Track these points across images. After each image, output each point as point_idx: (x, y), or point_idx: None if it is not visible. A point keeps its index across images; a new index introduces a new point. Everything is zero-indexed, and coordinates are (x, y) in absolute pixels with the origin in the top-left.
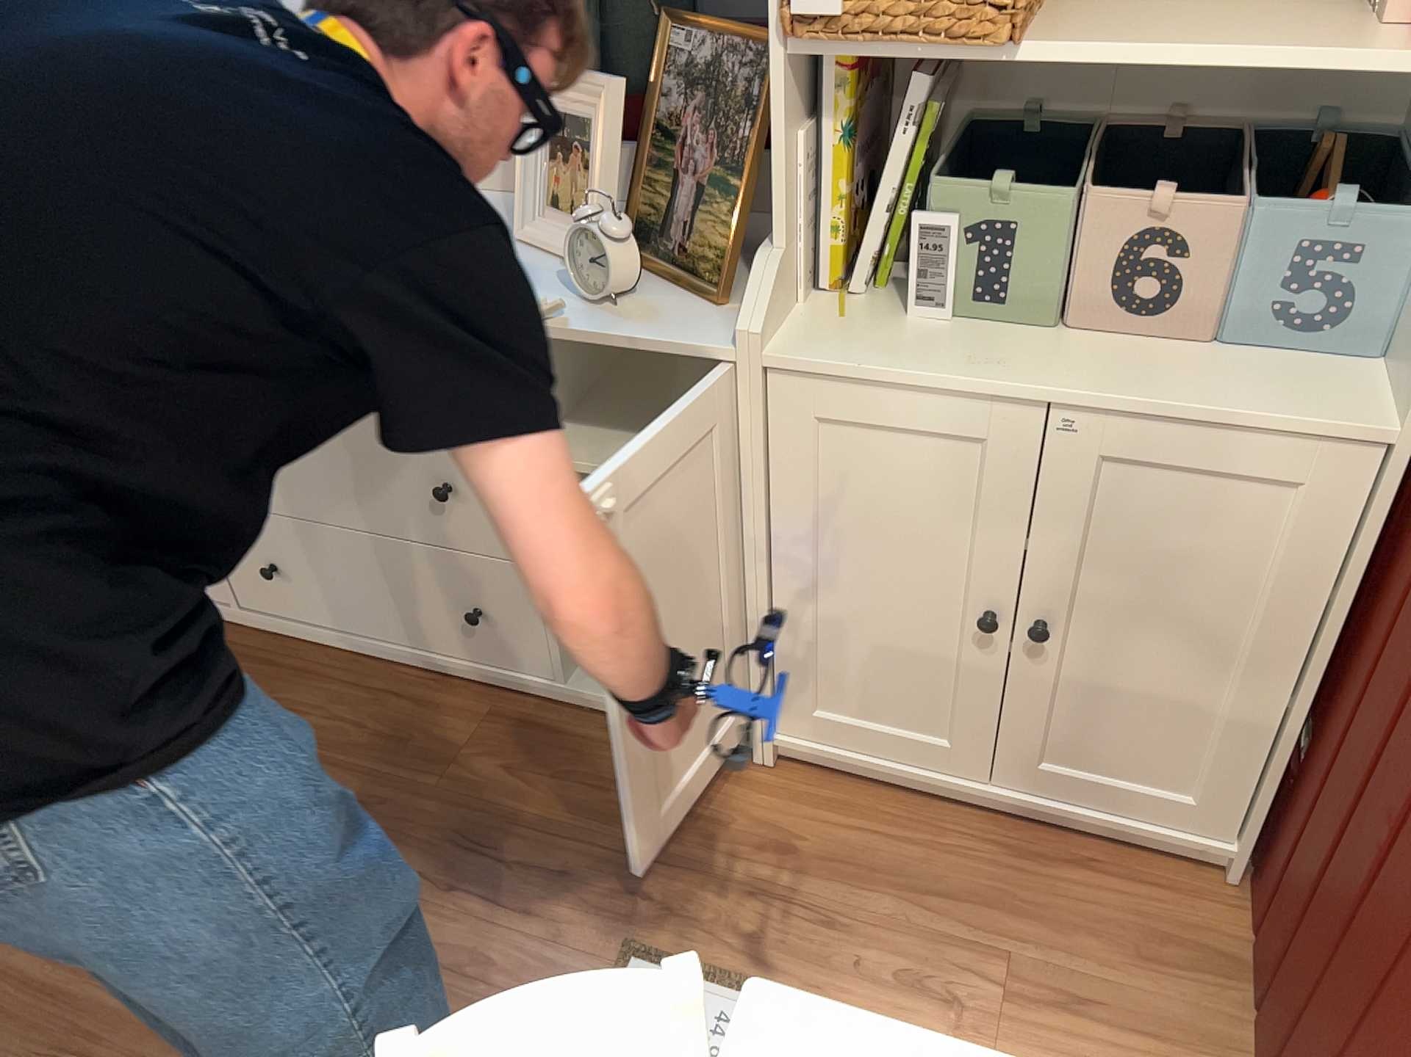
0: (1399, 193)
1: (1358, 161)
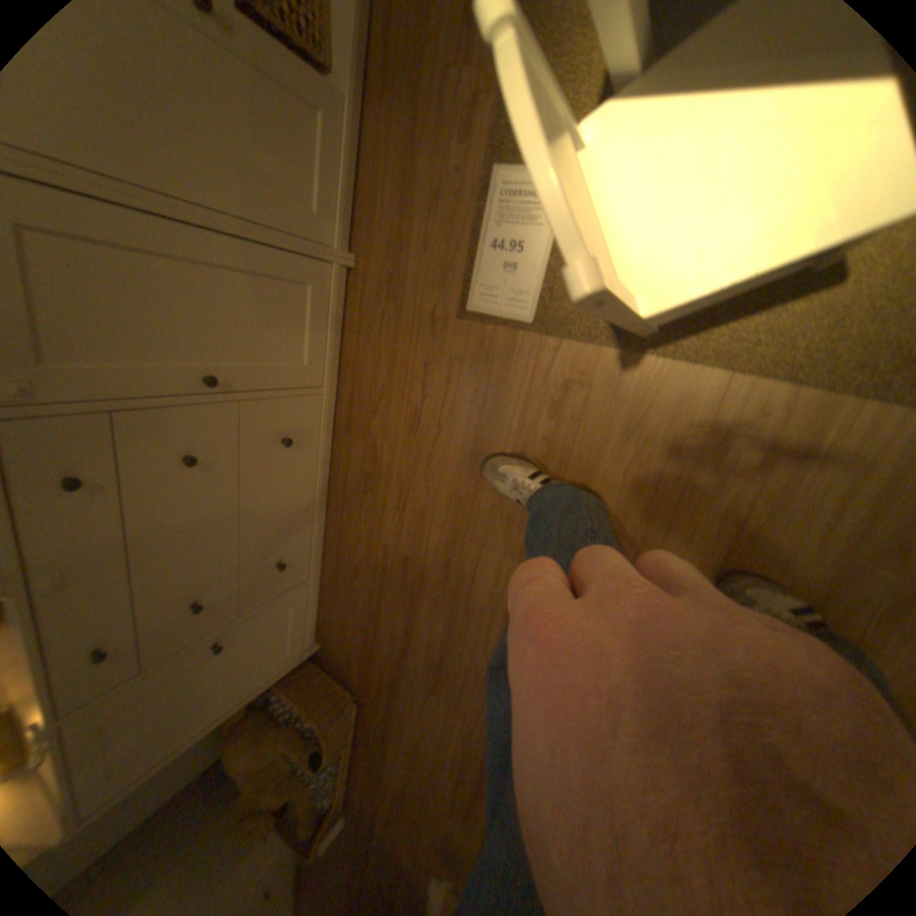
0: None
1: None
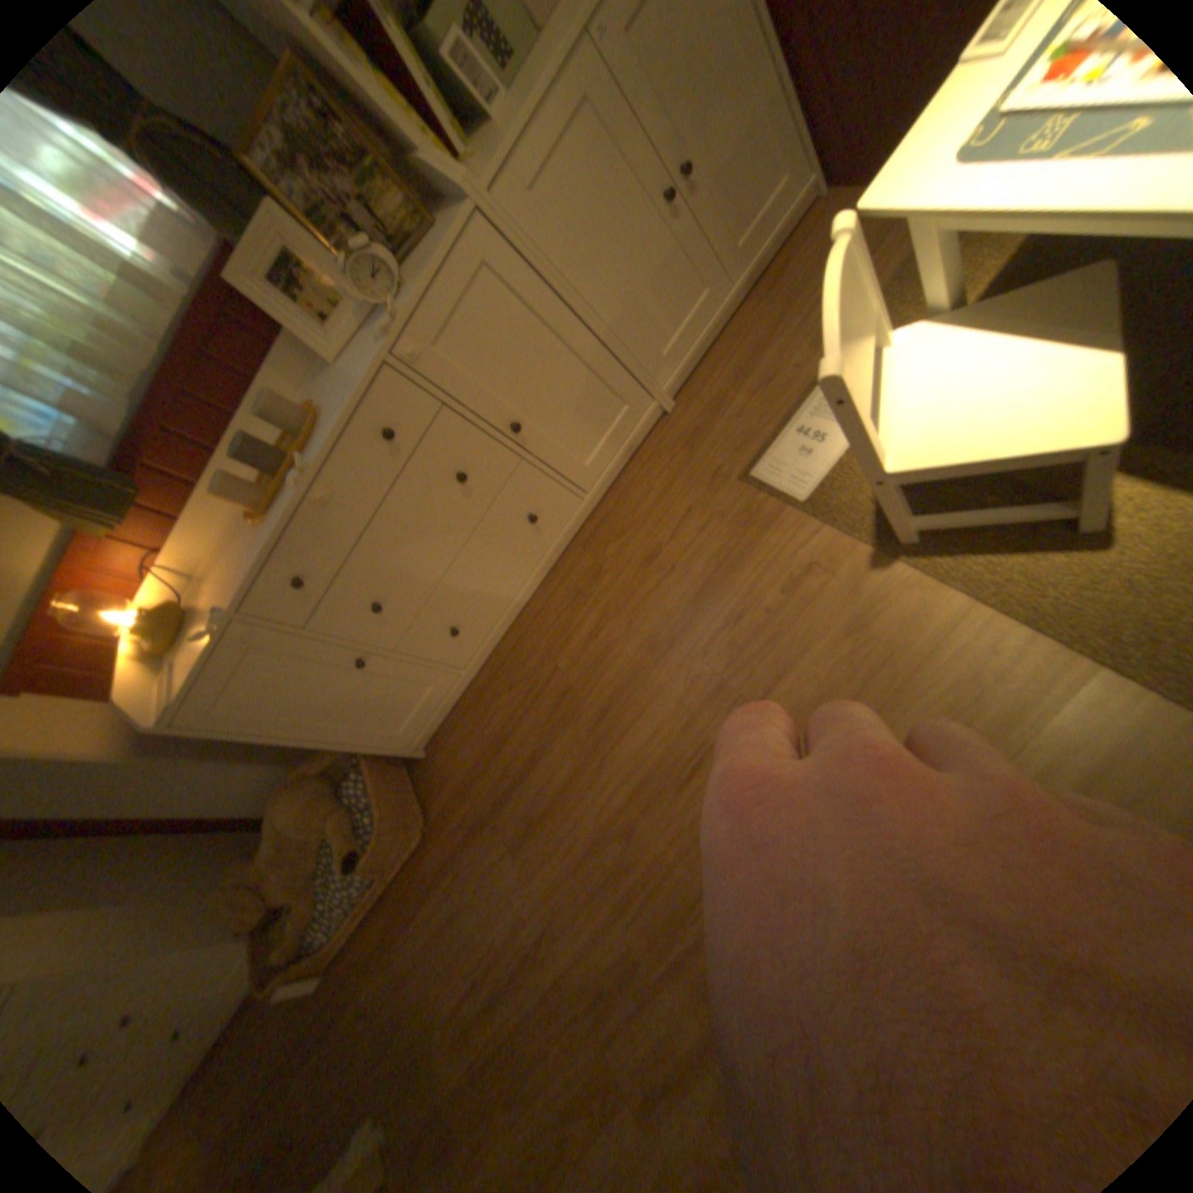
0: None
1: None
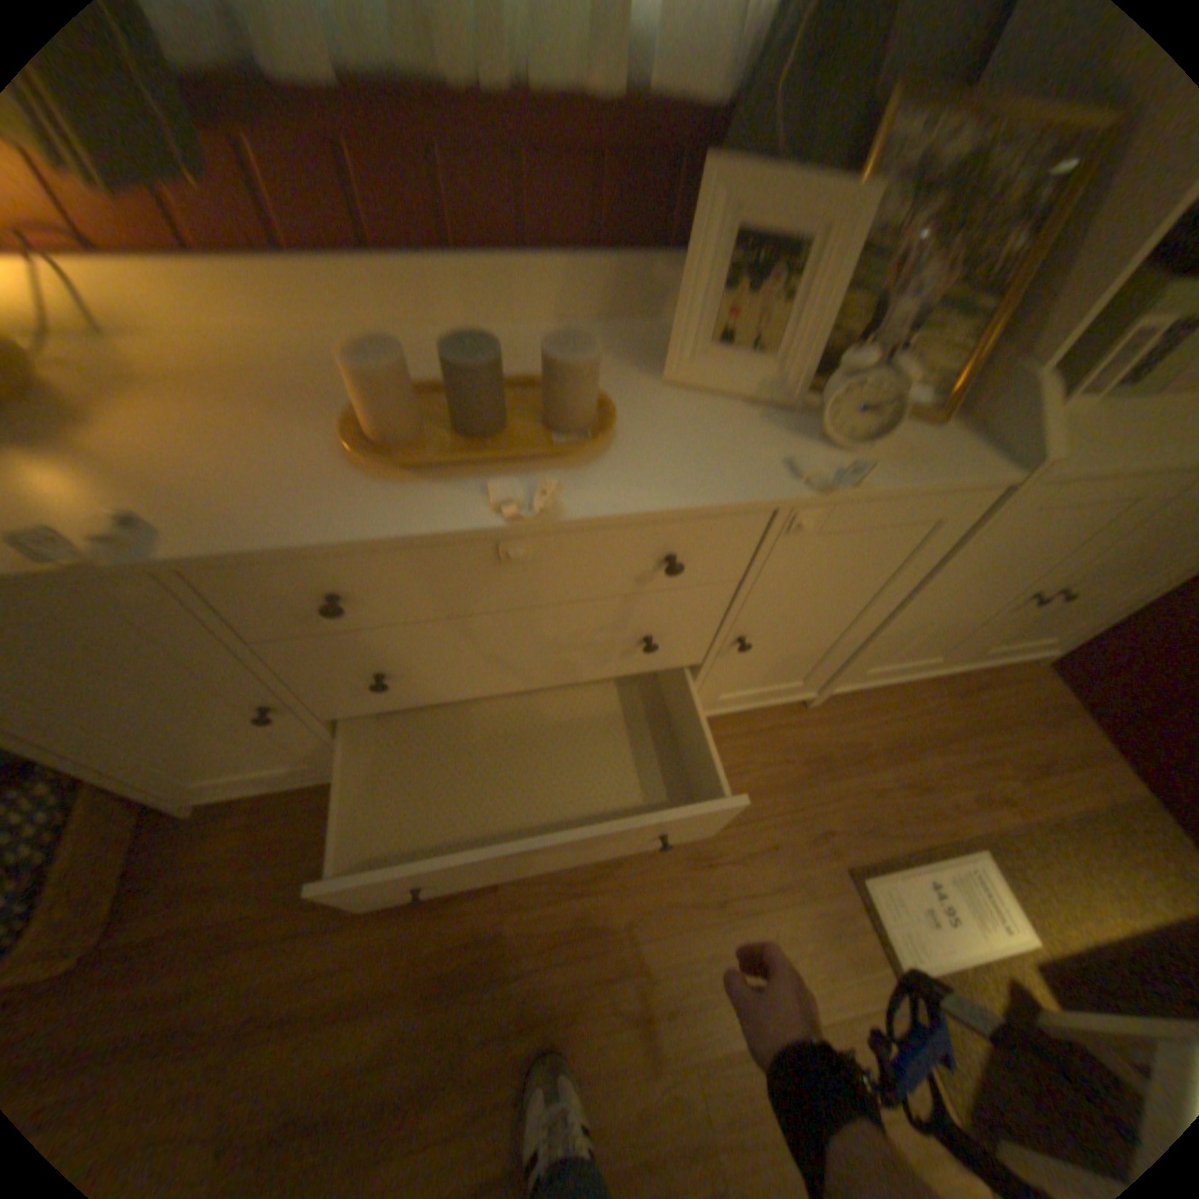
0: None
1: None
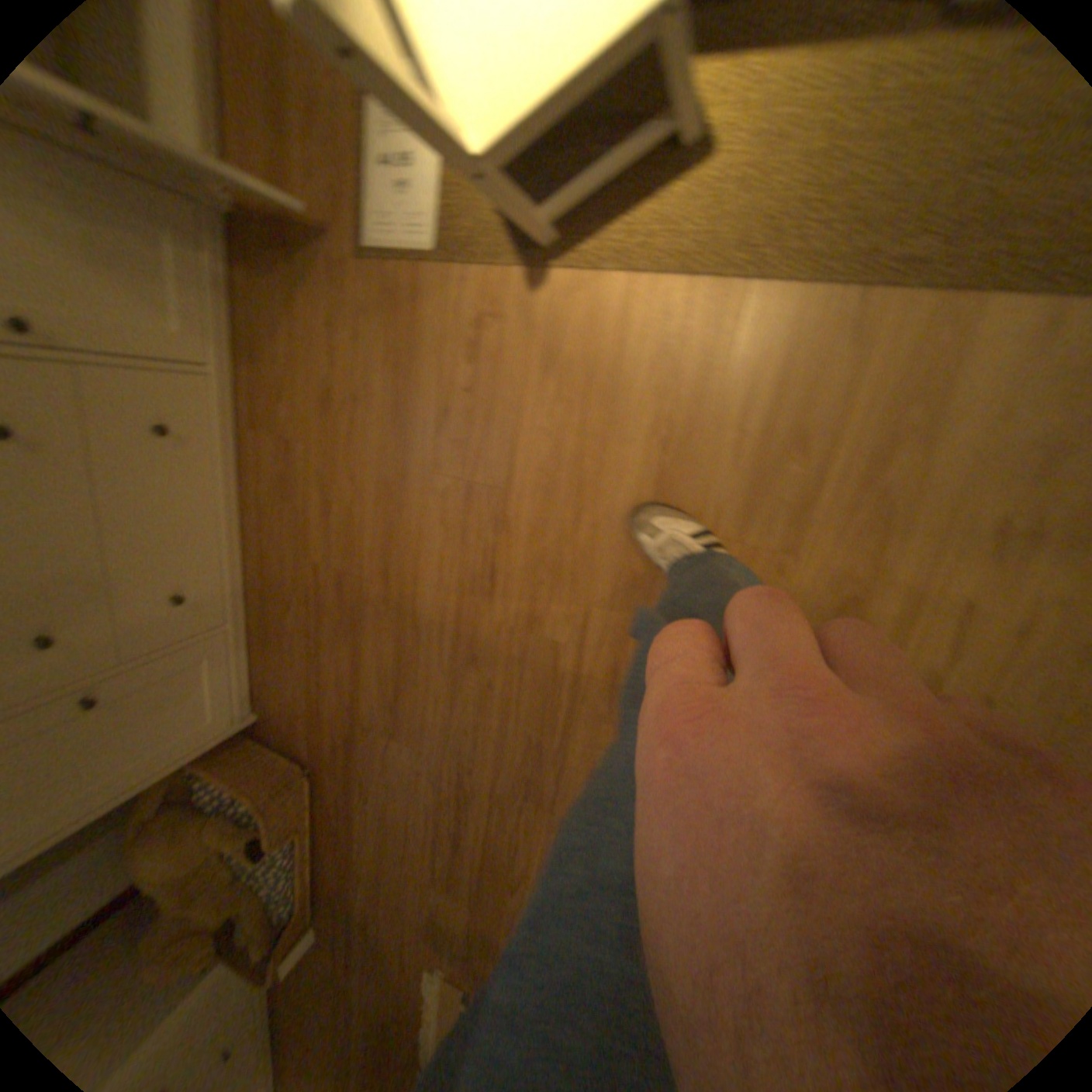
0: None
1: None
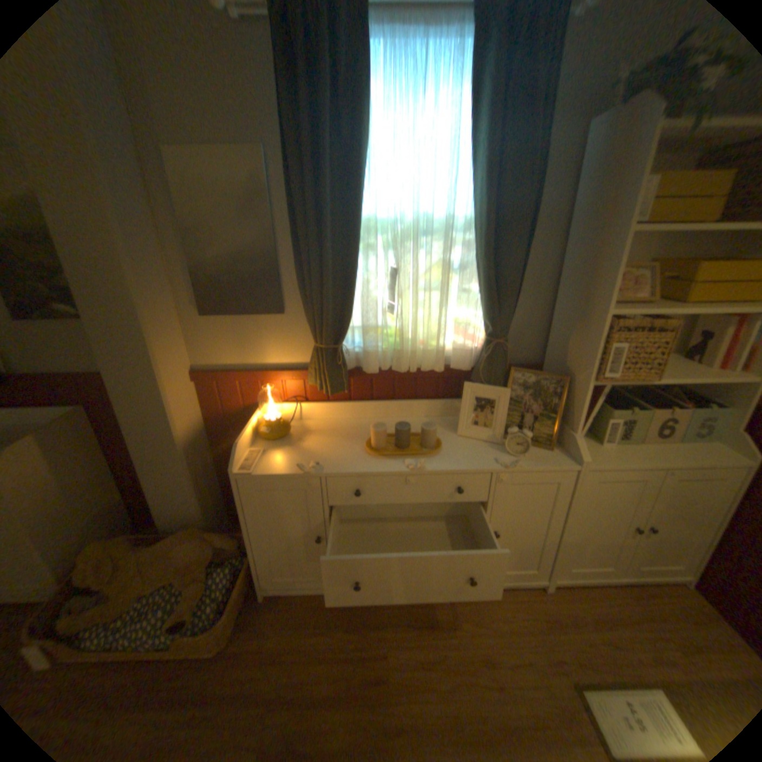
0: (709, 399)
1: (683, 390)
